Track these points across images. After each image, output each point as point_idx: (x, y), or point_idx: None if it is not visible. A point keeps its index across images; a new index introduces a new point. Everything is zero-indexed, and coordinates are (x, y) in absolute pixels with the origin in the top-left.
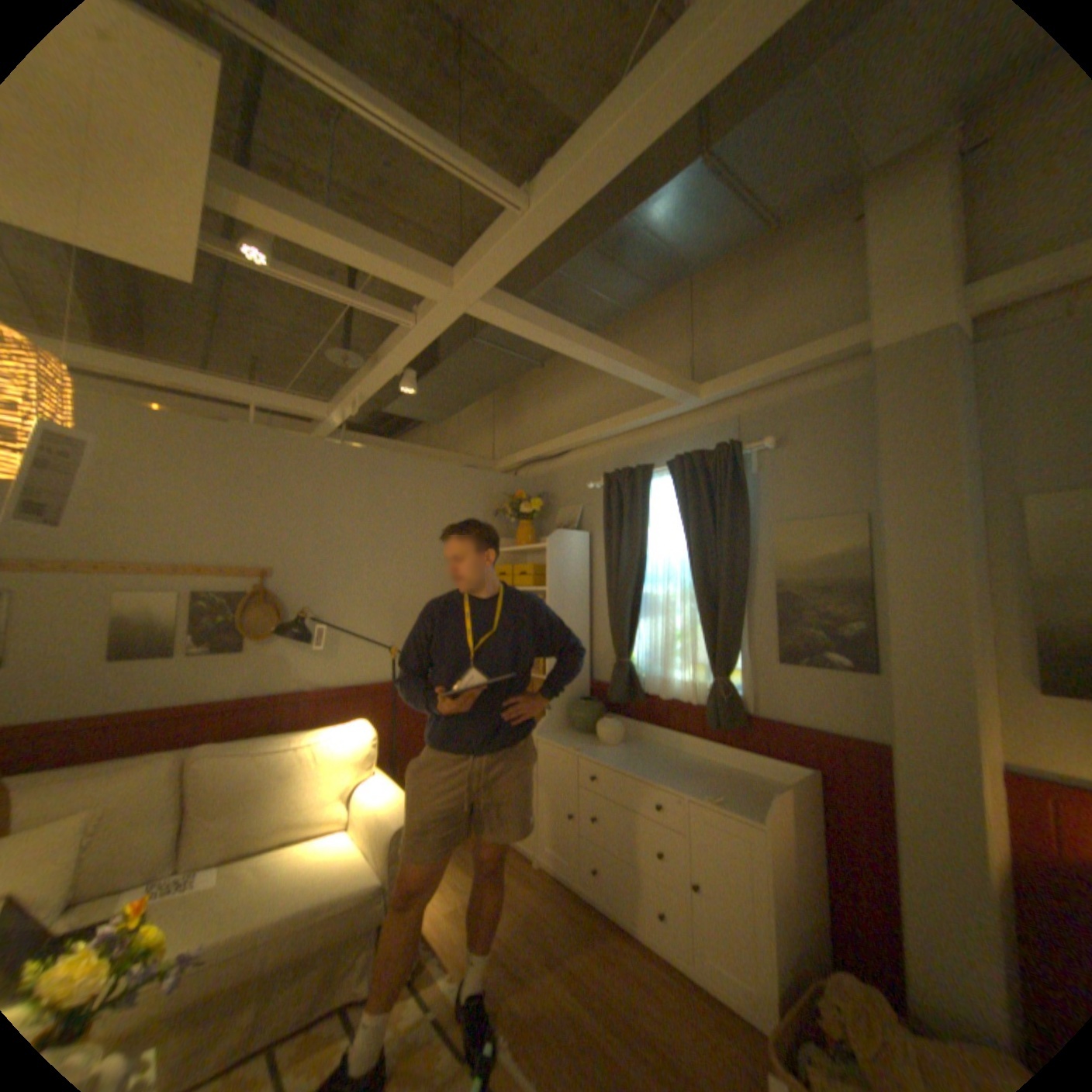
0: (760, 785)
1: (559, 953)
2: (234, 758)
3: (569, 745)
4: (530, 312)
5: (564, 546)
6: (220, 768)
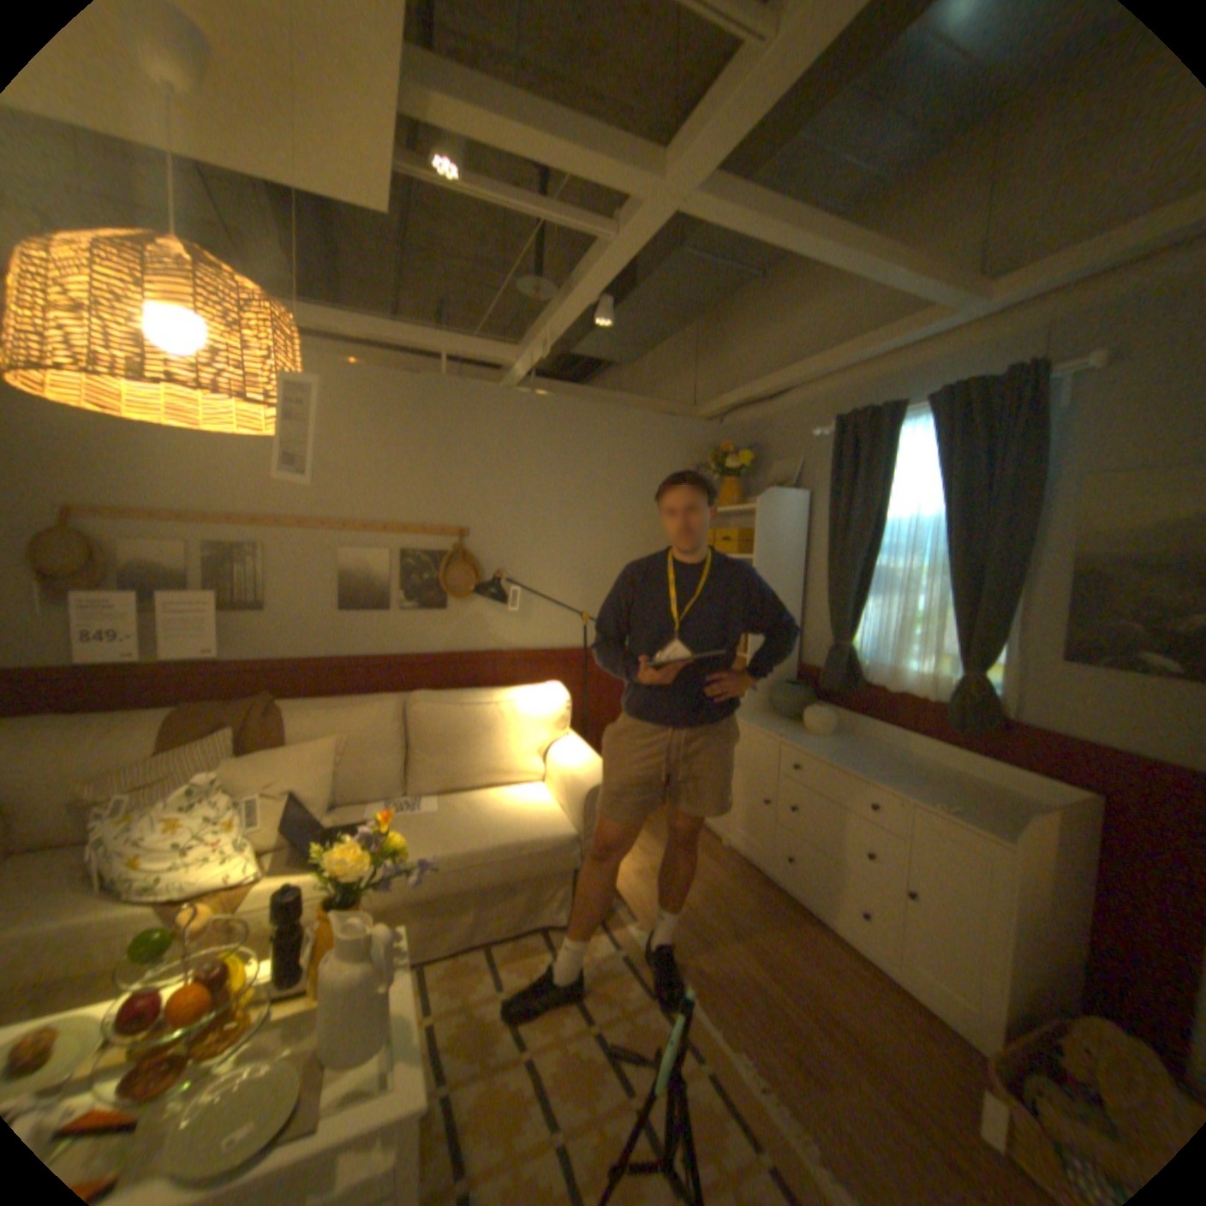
0: (1012, 800)
1: (749, 927)
2: (445, 704)
3: (770, 729)
4: (760, 197)
5: (778, 507)
6: (434, 712)
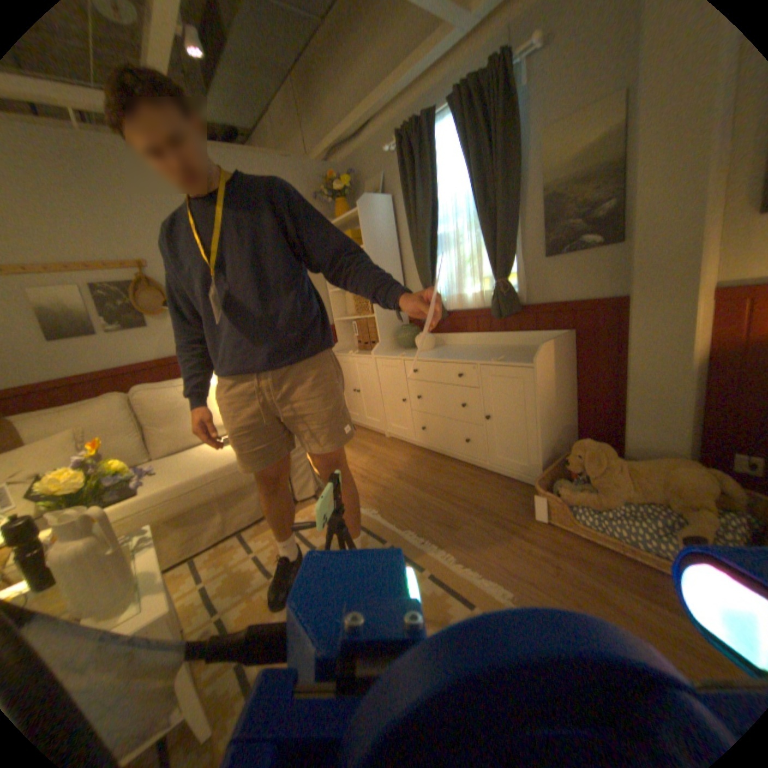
0: (531, 349)
1: (405, 471)
2: (161, 387)
3: (396, 355)
4: None
5: (373, 208)
6: (153, 394)
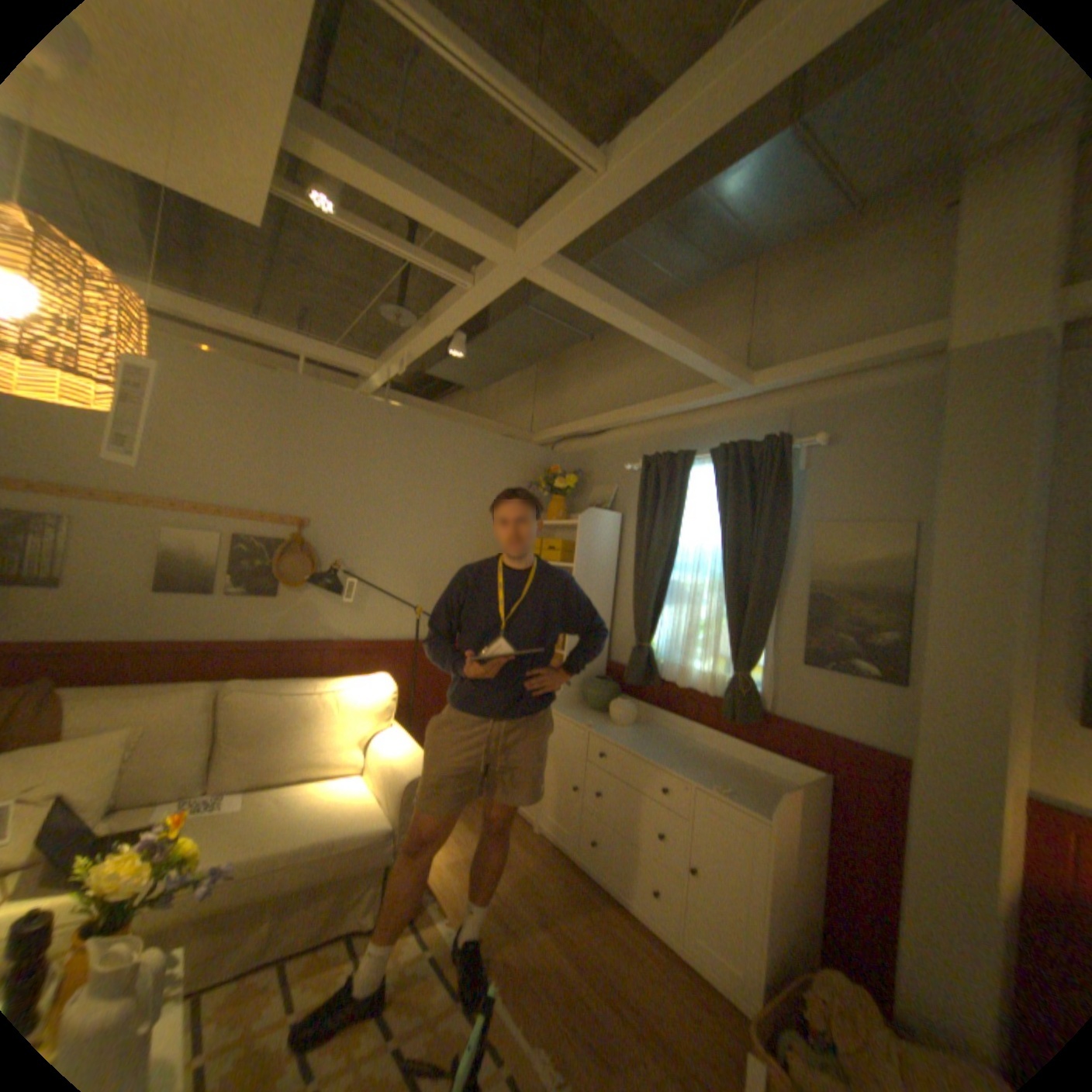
0: (769, 781)
1: (553, 914)
2: (264, 695)
3: (580, 721)
4: (590, 282)
5: (595, 525)
6: (250, 703)
